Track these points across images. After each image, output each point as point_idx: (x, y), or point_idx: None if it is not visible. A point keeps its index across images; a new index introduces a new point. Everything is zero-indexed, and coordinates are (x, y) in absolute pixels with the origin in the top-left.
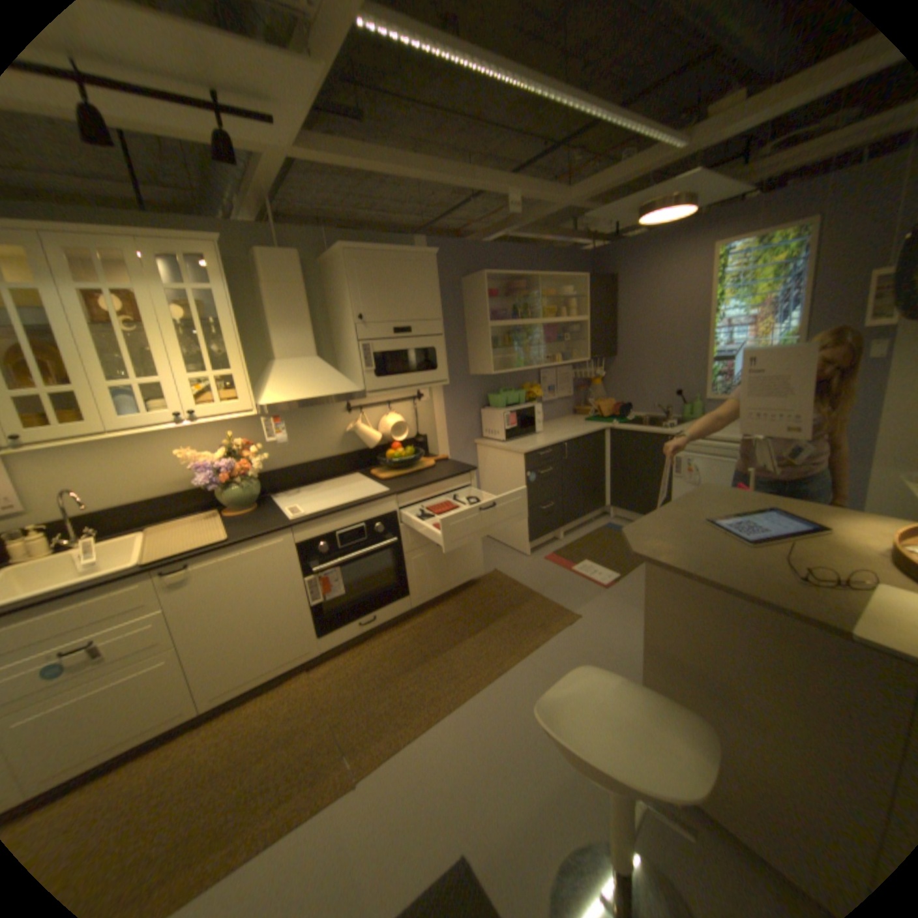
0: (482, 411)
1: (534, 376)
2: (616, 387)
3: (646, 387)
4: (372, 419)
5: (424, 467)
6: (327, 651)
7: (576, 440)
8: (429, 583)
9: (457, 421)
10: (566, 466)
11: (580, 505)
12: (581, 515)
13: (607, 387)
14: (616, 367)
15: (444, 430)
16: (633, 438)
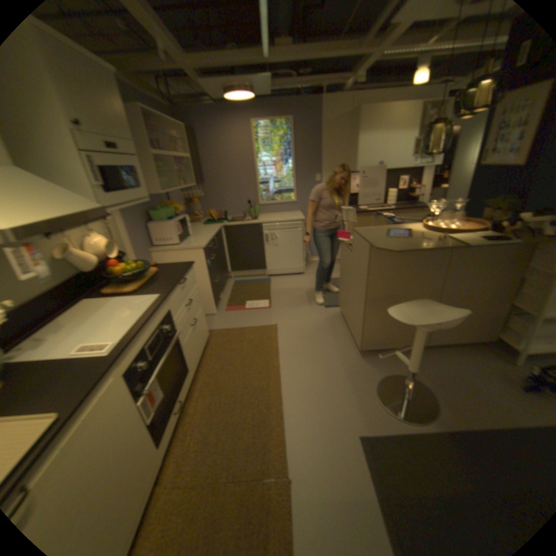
0: (150, 225)
1: (167, 197)
2: (208, 203)
3: (227, 201)
4: (75, 242)
5: (149, 274)
6: (164, 453)
7: (217, 235)
8: (195, 356)
9: (137, 235)
10: (217, 253)
11: (224, 275)
12: (226, 281)
13: (202, 203)
14: (206, 190)
15: (131, 244)
16: (240, 230)
